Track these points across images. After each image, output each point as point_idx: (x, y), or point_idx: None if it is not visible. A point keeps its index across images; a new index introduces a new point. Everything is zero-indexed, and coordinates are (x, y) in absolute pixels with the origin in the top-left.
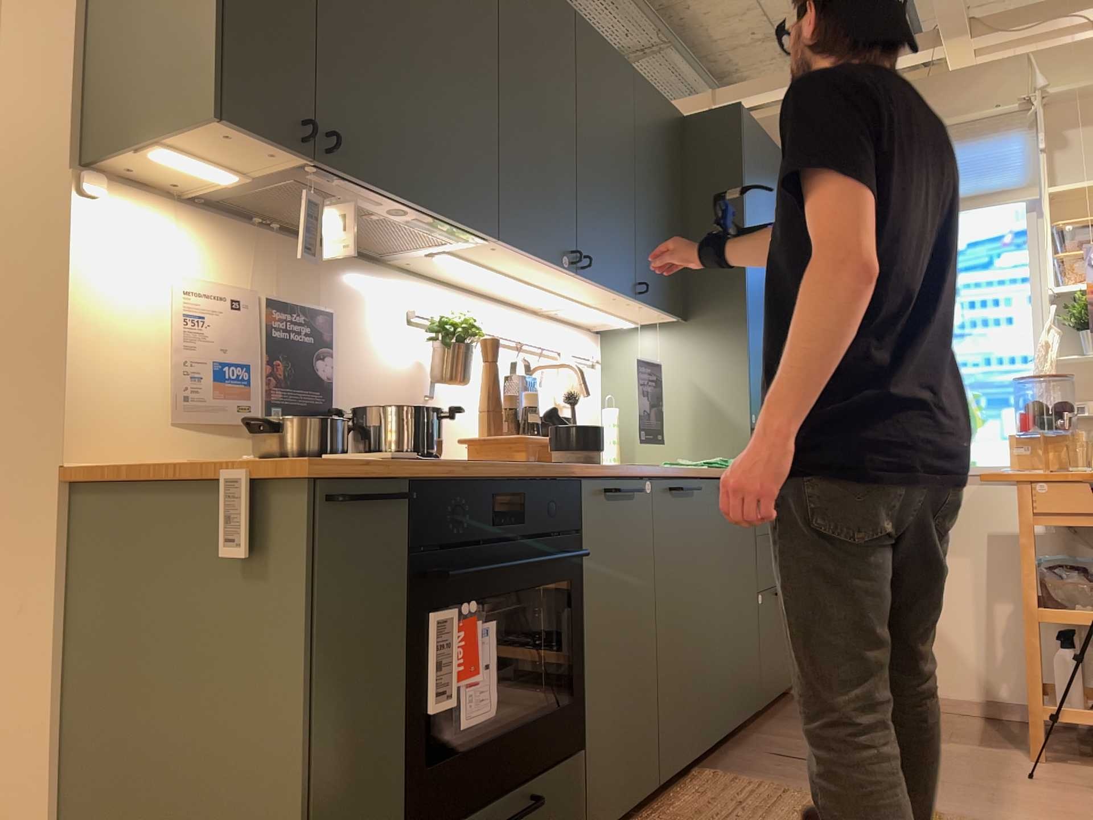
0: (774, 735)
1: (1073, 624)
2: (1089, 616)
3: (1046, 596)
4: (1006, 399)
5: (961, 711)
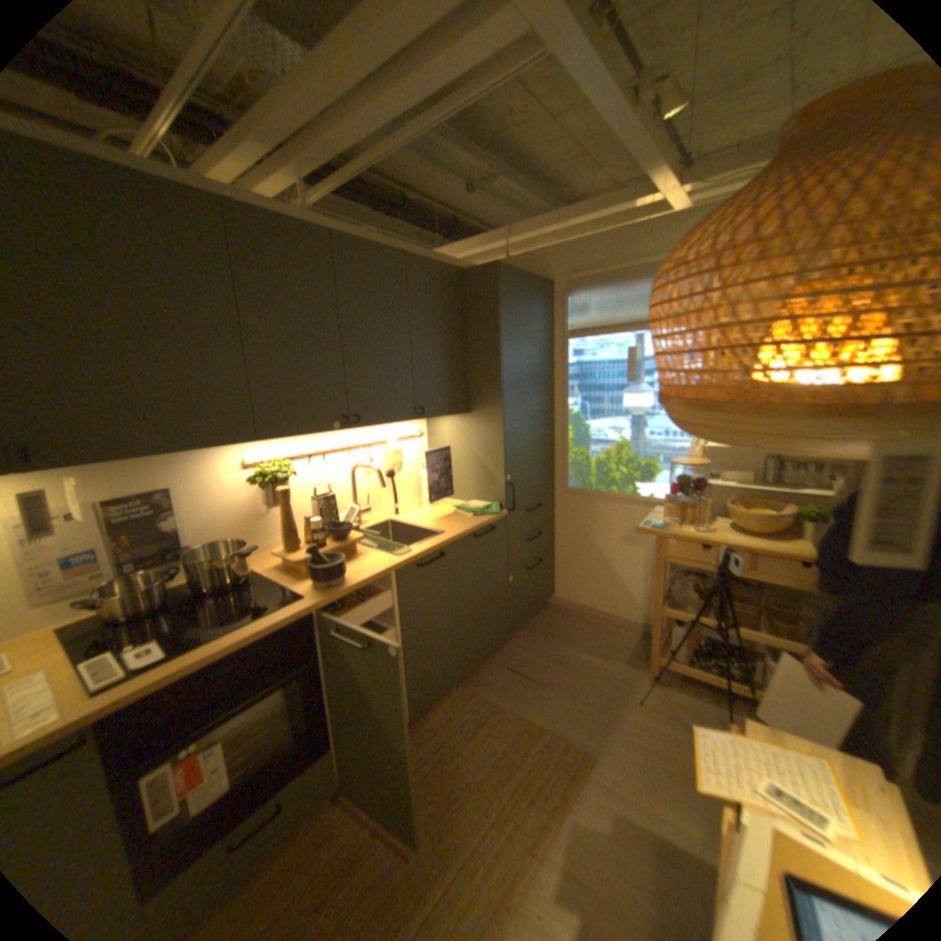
0: (515, 648)
1: (681, 622)
2: (691, 619)
3: (671, 598)
4: (676, 458)
5: (631, 629)
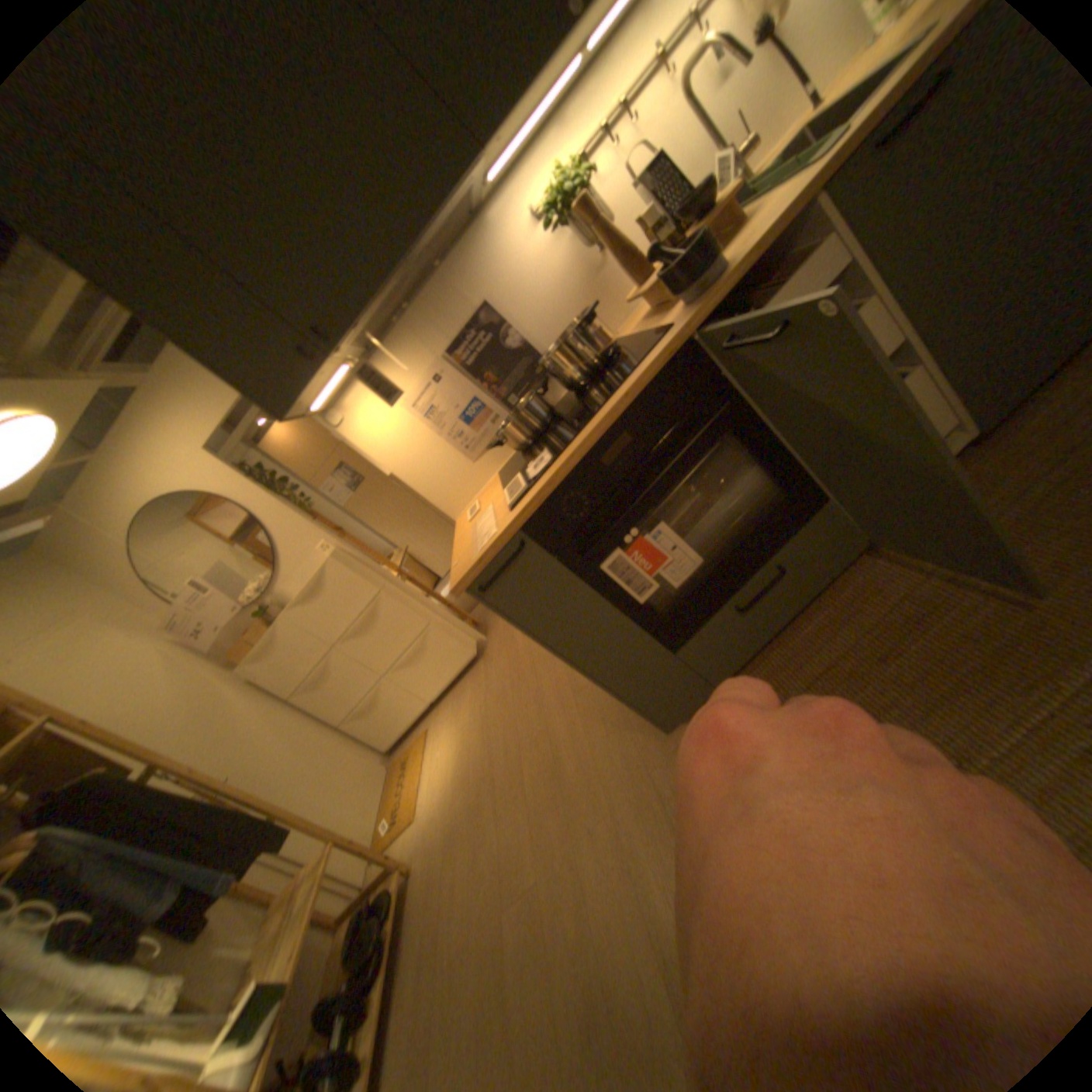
0: None
1: None
2: None
3: None
4: None
5: None
